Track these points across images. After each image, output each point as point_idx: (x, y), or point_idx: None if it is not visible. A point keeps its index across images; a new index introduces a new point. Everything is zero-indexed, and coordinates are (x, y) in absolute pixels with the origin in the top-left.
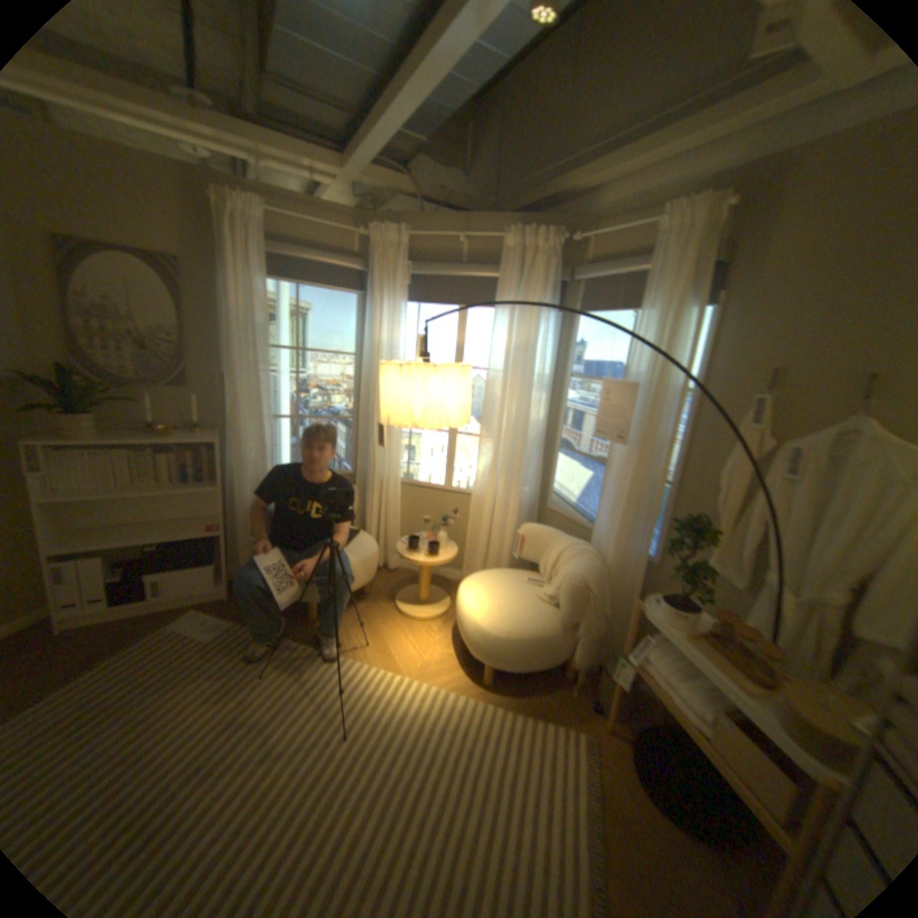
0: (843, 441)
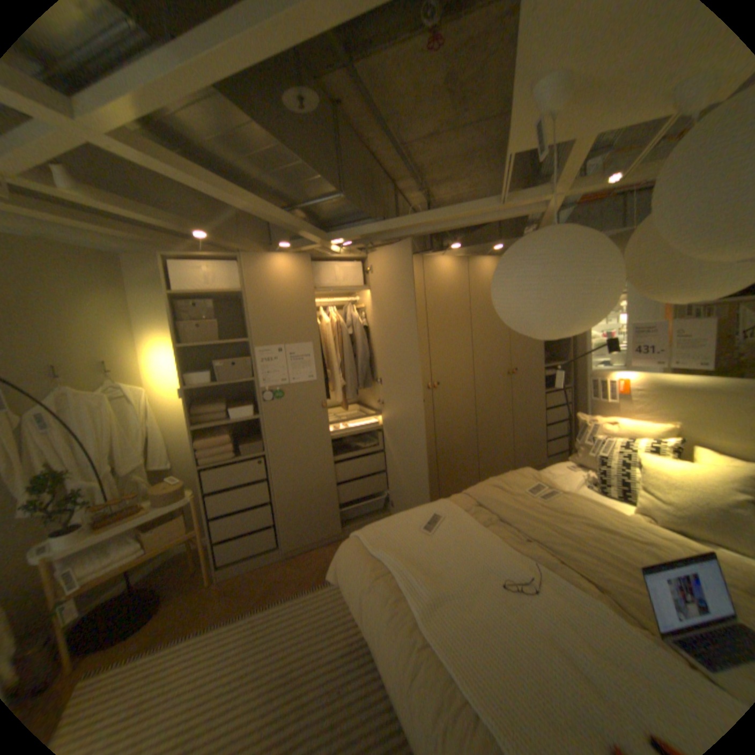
0: (56, 402)
